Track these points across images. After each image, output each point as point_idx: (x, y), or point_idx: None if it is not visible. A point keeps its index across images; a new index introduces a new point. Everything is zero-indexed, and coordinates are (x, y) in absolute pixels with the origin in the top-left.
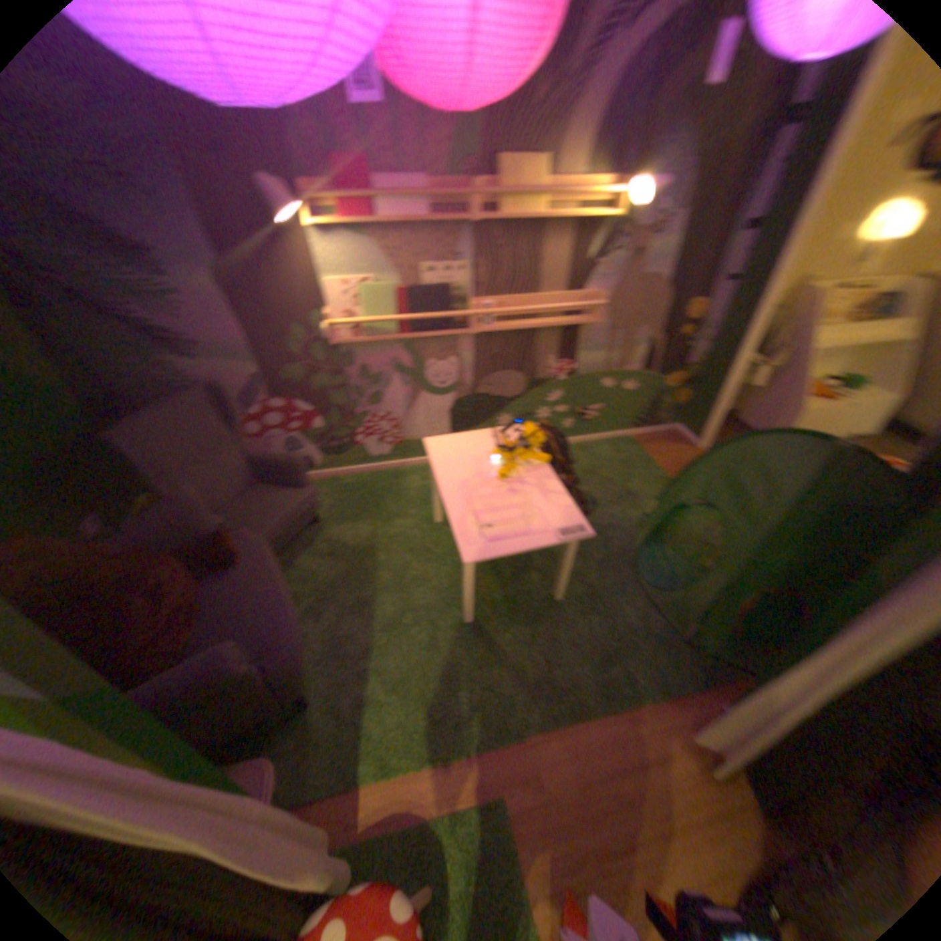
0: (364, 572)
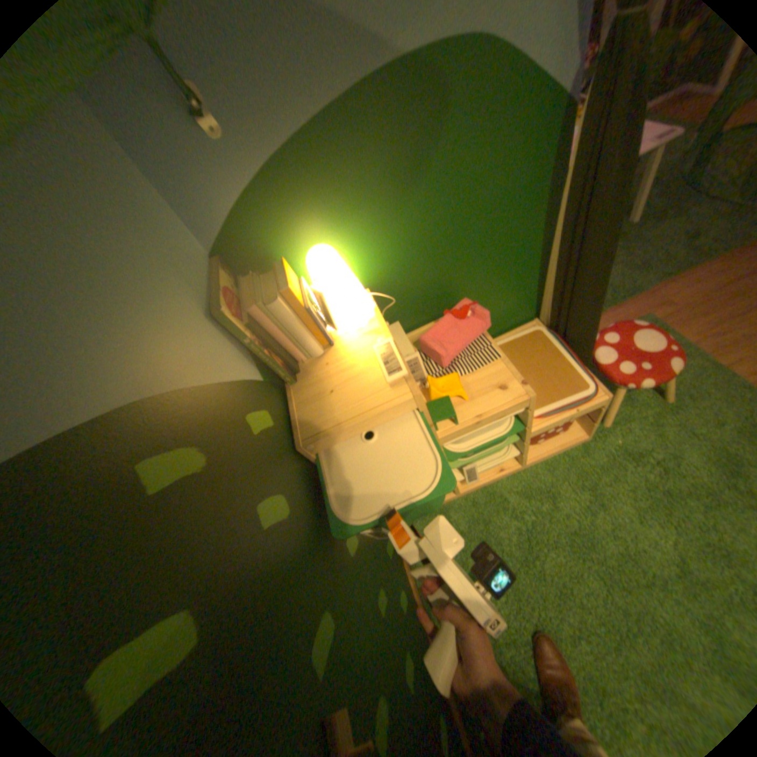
0: None
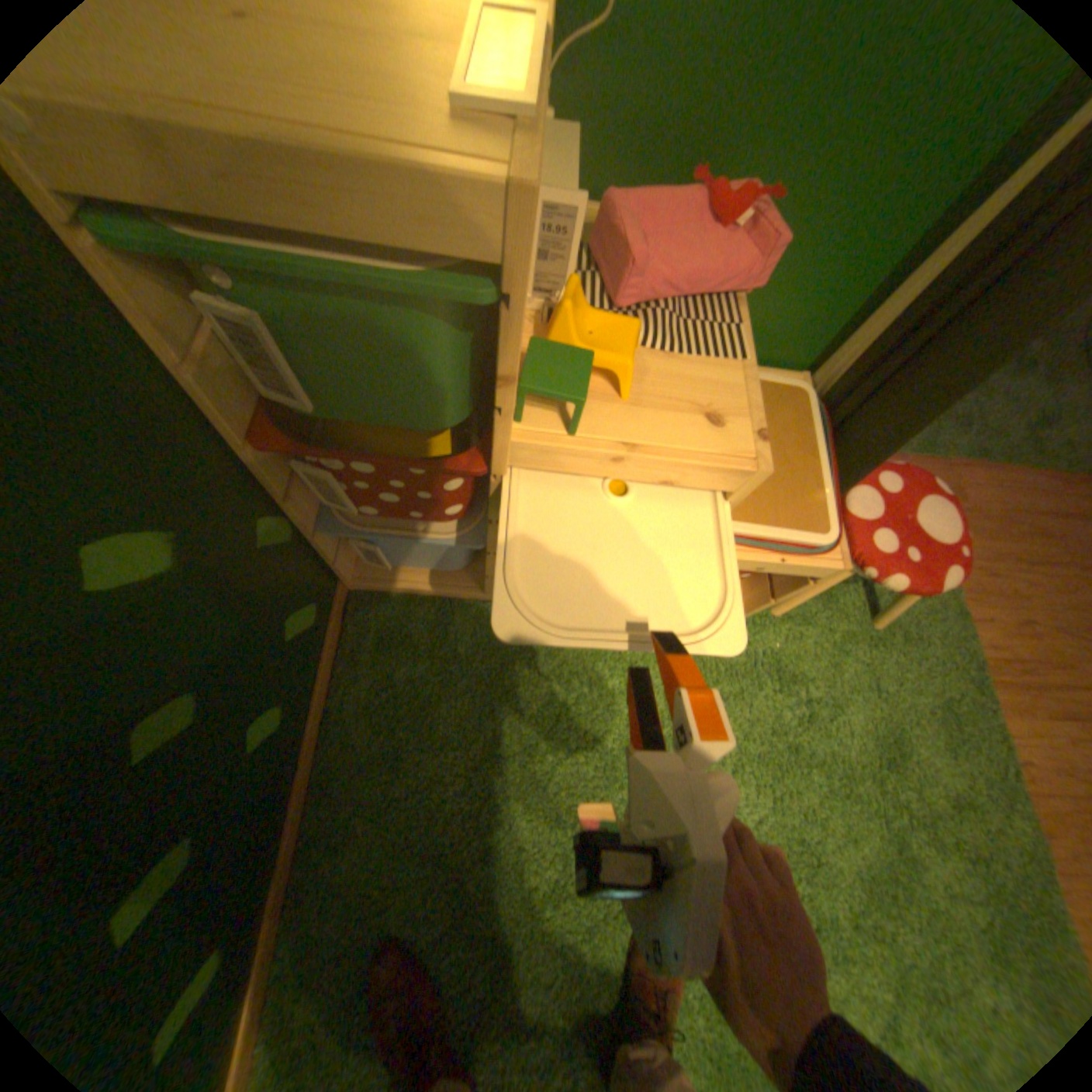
0: None
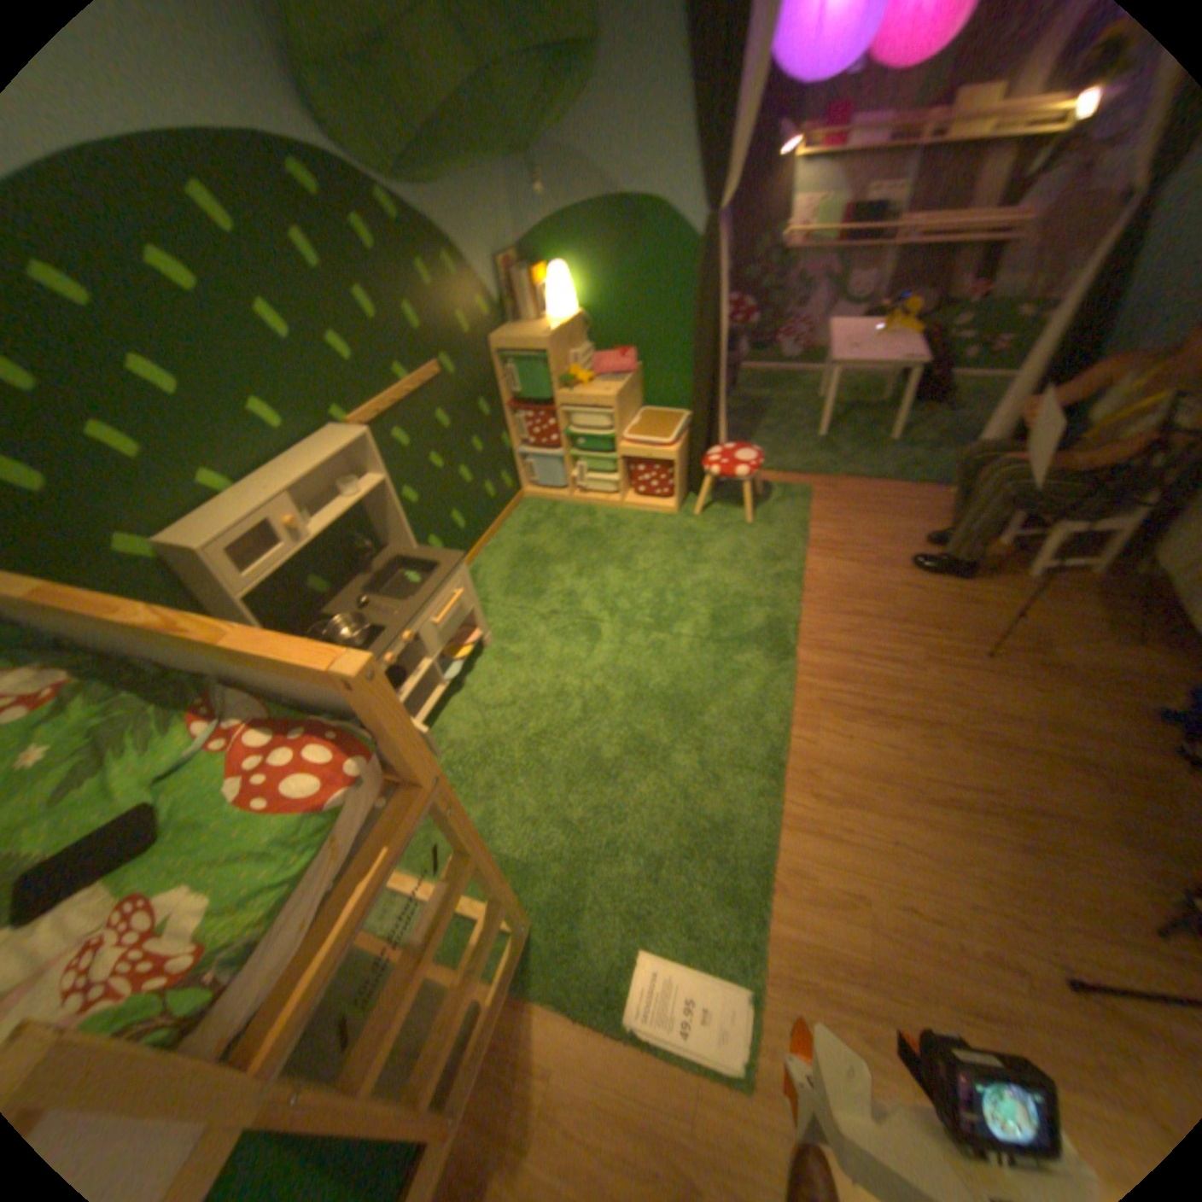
0: (760, 409)
